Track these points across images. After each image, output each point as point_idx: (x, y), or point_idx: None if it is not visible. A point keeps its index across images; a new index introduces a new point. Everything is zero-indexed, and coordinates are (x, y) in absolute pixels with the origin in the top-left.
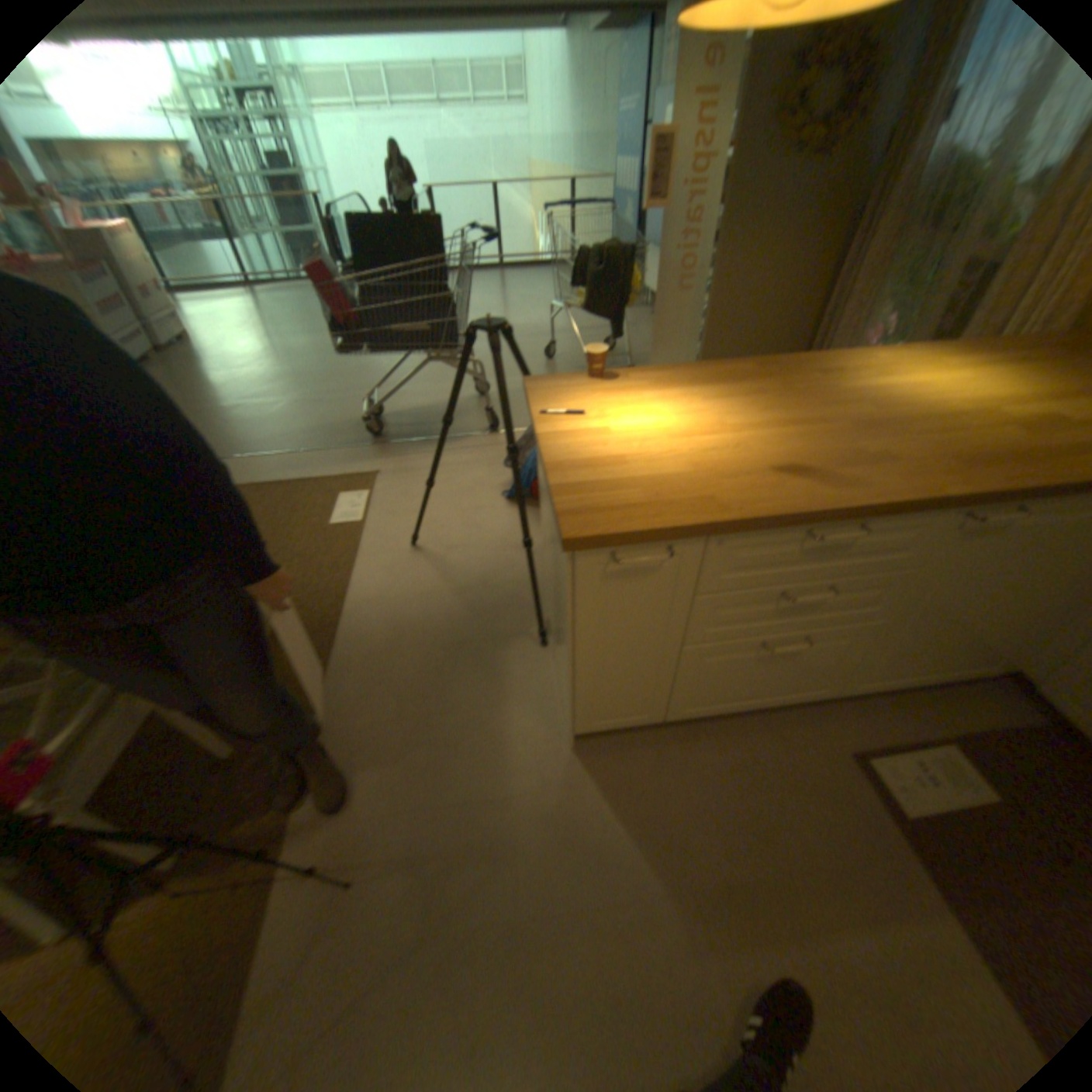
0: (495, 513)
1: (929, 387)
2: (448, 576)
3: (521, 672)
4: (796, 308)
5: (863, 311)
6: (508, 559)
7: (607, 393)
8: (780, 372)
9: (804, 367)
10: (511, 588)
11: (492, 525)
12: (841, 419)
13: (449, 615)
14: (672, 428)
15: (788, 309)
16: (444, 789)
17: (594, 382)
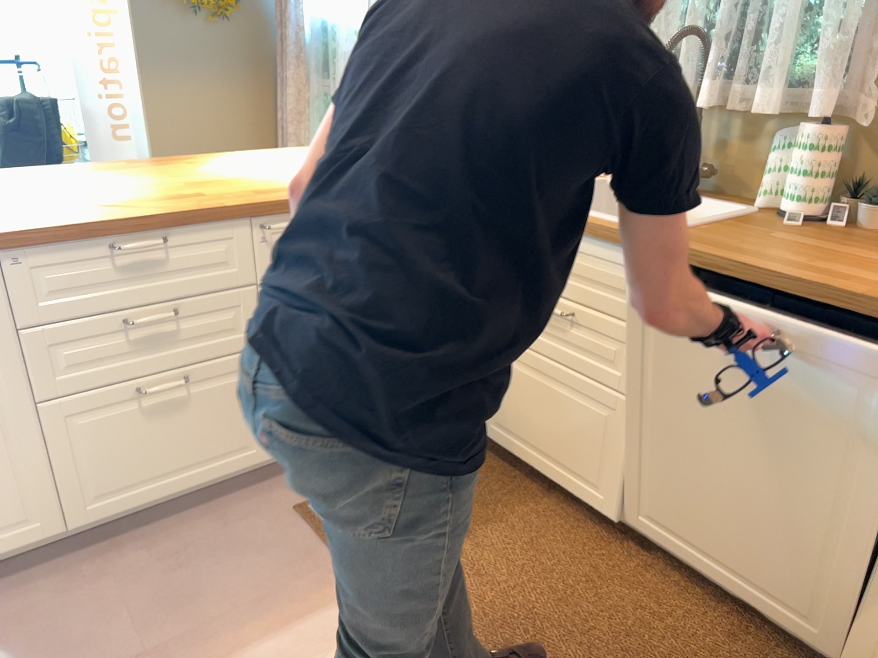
0: None
1: (273, 166)
2: None
3: None
4: None
5: None
6: None
7: None
8: (150, 165)
9: (176, 162)
10: None
11: None
12: (179, 182)
13: None
14: None
15: None
16: None
17: None
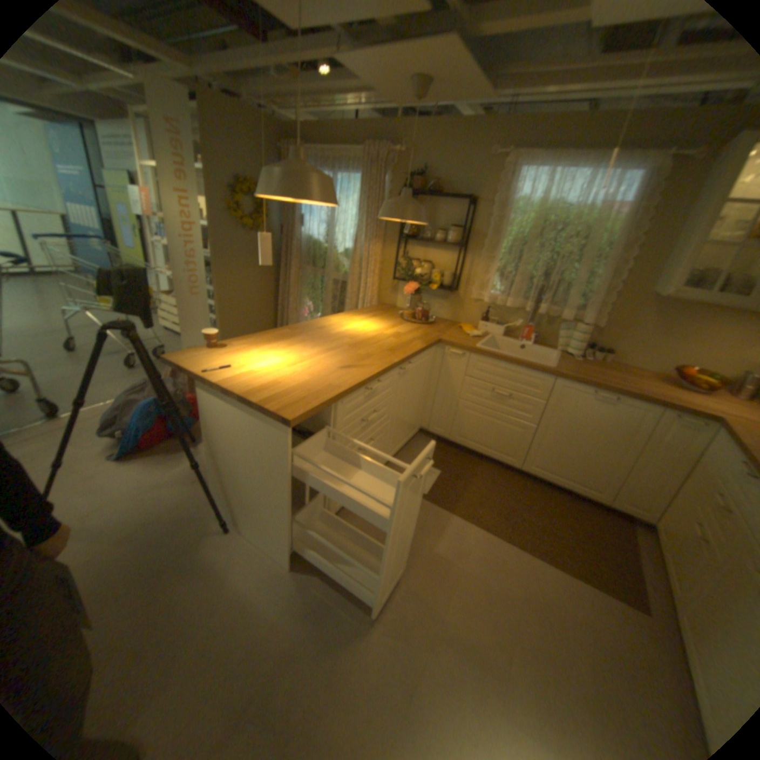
0: (111, 472)
1: (359, 329)
2: (101, 535)
3: (222, 555)
4: (264, 301)
5: (298, 301)
6: (152, 497)
7: (230, 353)
8: (303, 331)
9: (310, 327)
10: (171, 513)
11: (115, 482)
12: (343, 345)
13: (127, 560)
14: (284, 363)
15: (260, 302)
16: (222, 660)
17: (215, 350)
